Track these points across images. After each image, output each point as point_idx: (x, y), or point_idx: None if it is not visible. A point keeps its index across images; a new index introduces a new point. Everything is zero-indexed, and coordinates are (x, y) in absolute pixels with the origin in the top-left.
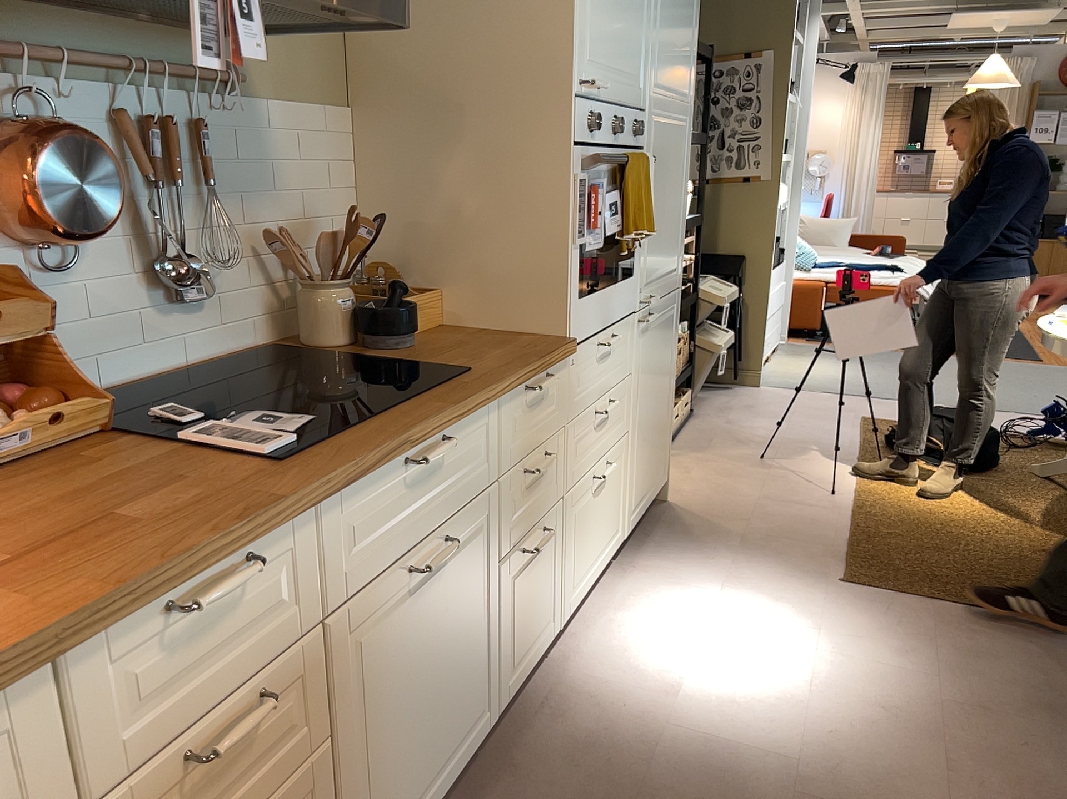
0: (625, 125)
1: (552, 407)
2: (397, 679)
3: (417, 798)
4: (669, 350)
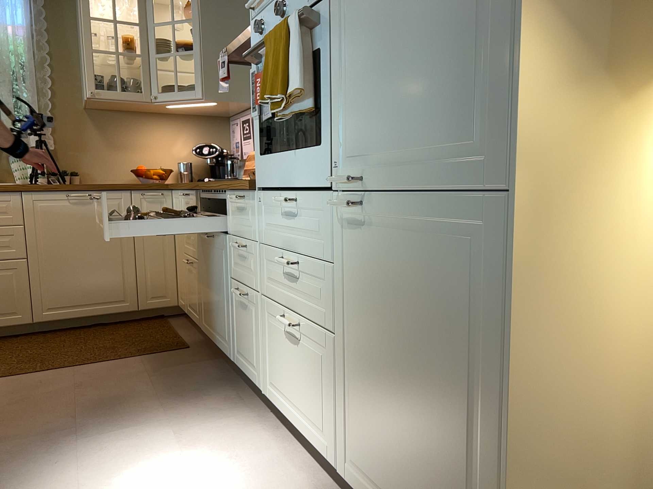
0: (281, 4)
1: (250, 221)
2: (206, 269)
3: (212, 327)
4: (456, 312)
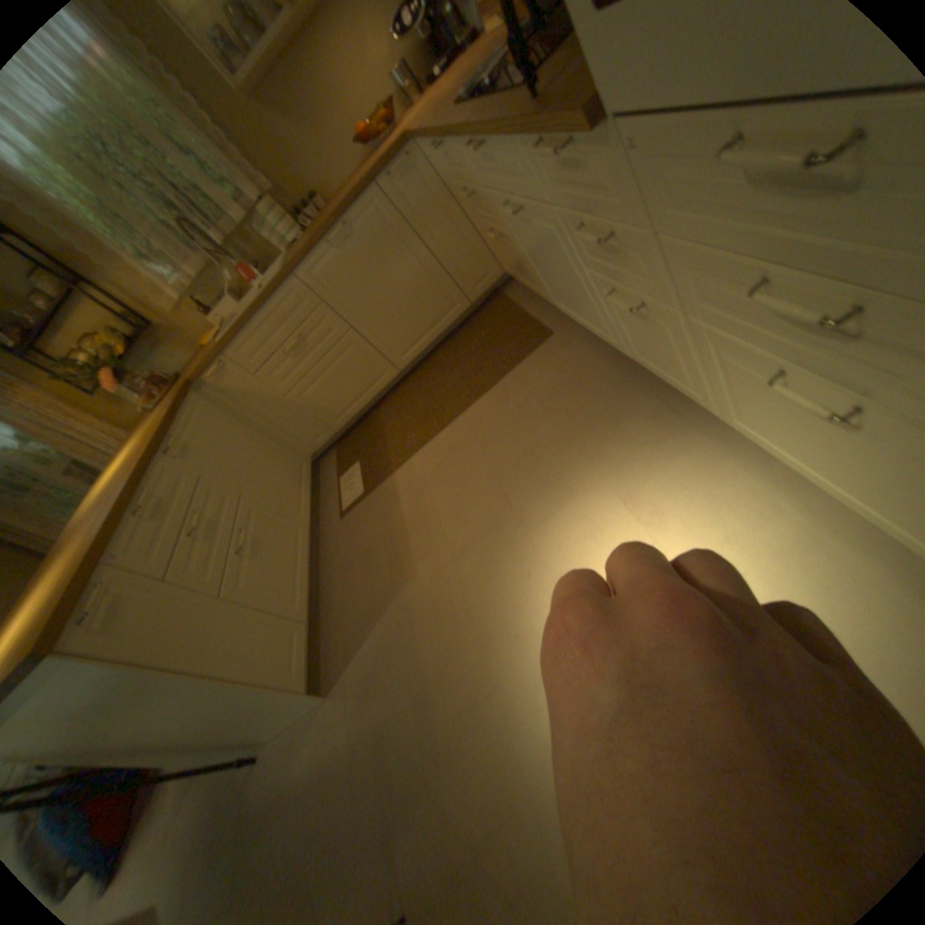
0: None
1: (606, 184)
2: (531, 245)
3: (574, 309)
4: None
